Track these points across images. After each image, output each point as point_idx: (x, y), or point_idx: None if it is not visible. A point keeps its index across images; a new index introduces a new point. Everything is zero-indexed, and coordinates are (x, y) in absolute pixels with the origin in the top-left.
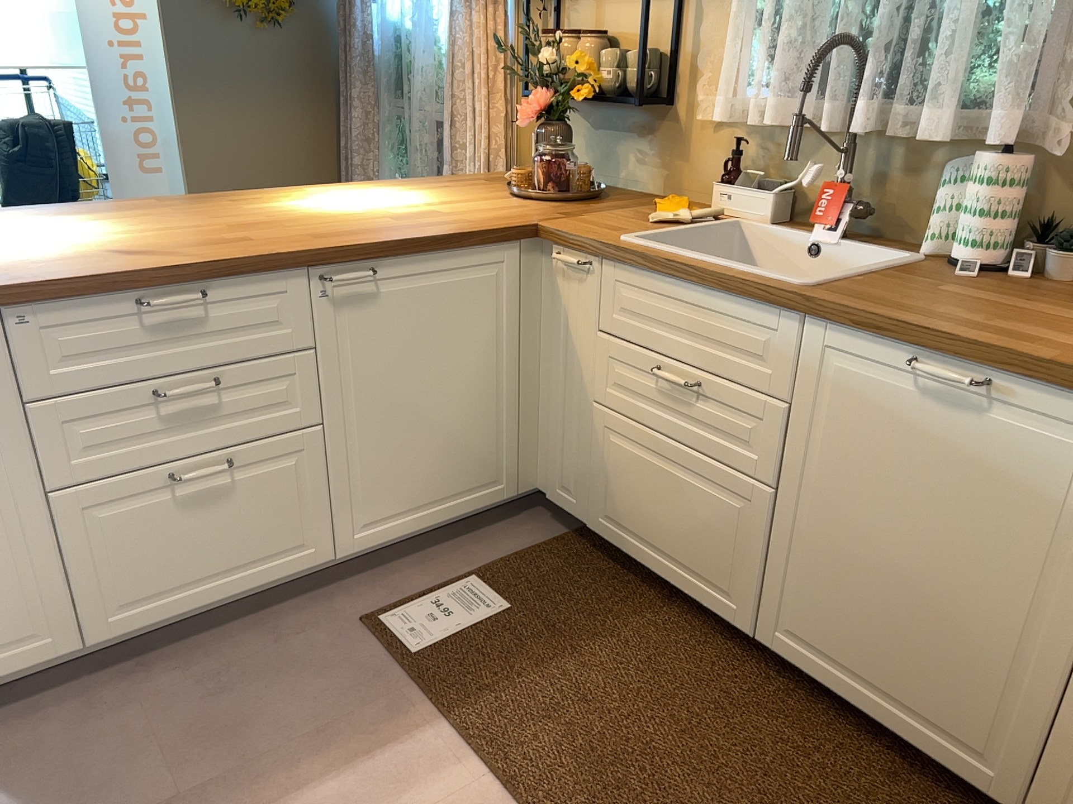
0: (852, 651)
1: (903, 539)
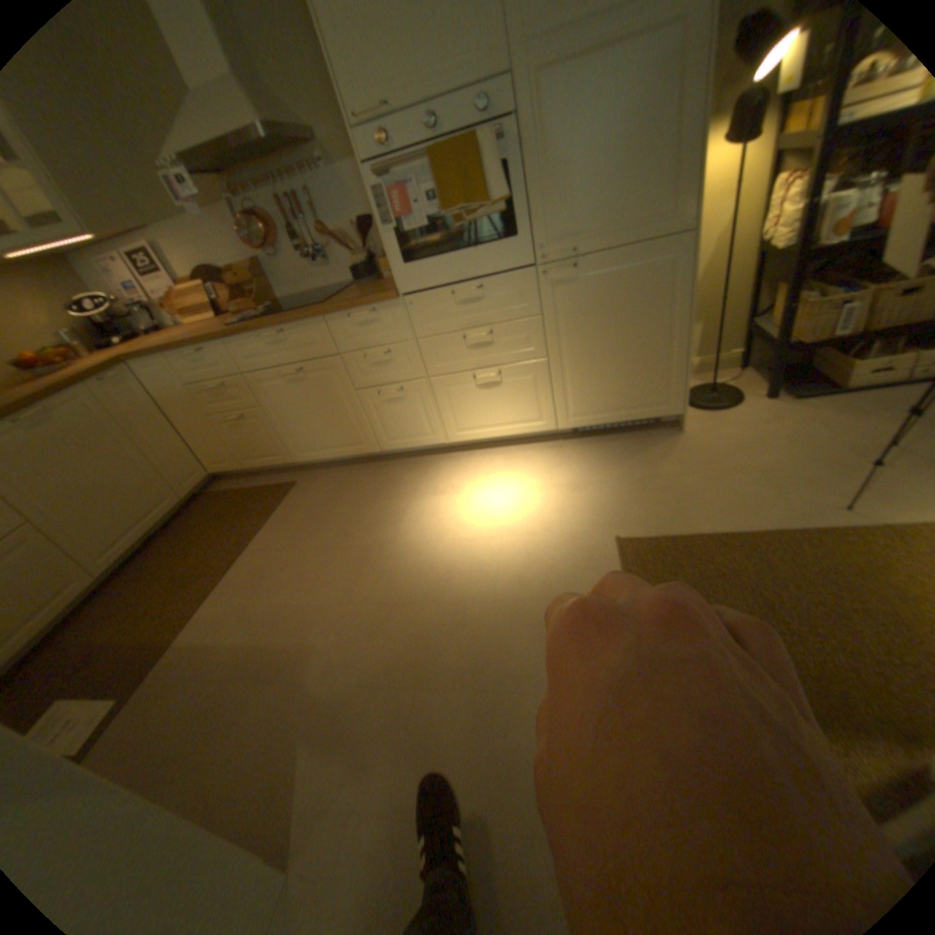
0: (119, 526)
1: (84, 476)
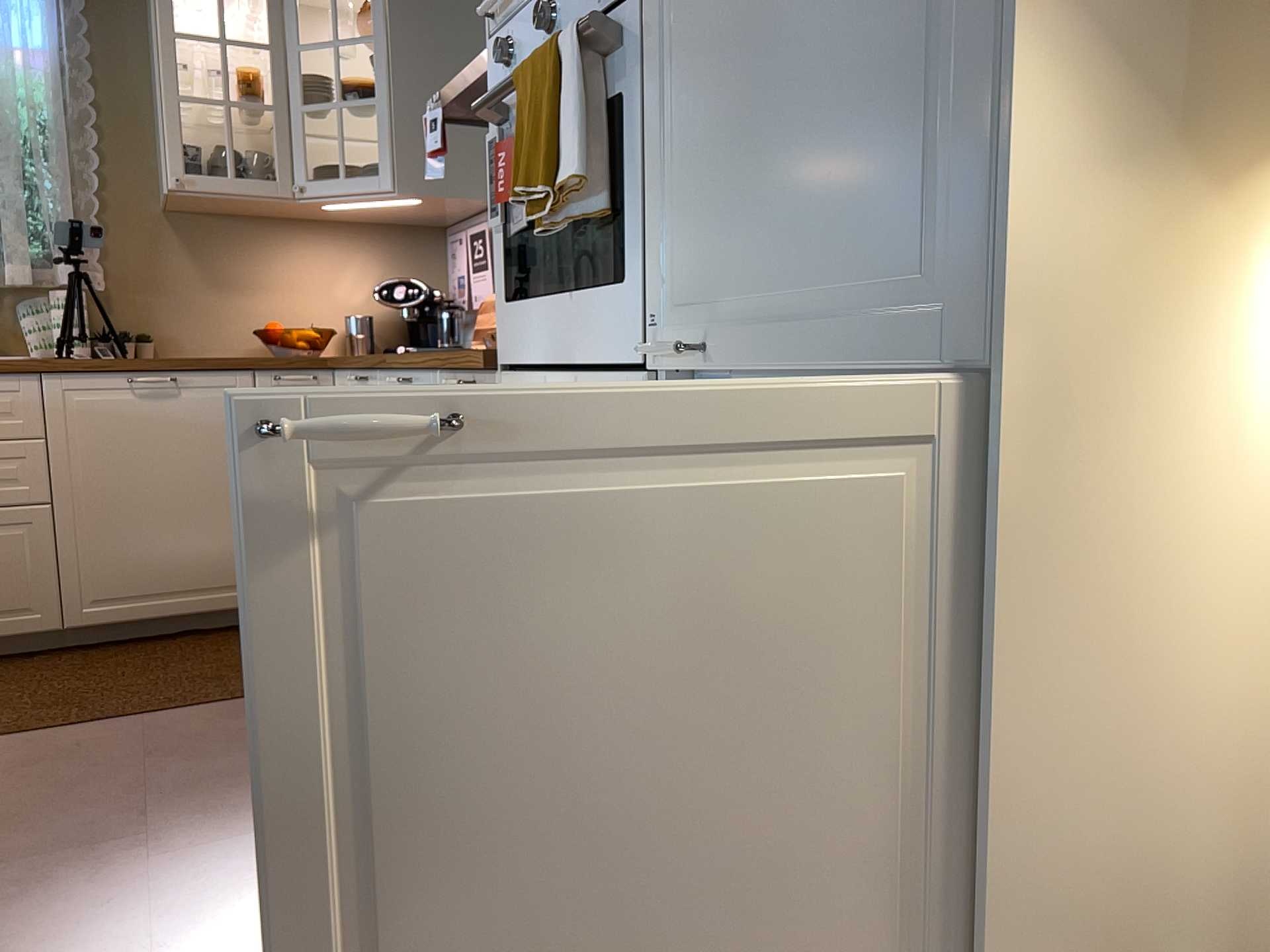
0: (145, 581)
1: (156, 487)
